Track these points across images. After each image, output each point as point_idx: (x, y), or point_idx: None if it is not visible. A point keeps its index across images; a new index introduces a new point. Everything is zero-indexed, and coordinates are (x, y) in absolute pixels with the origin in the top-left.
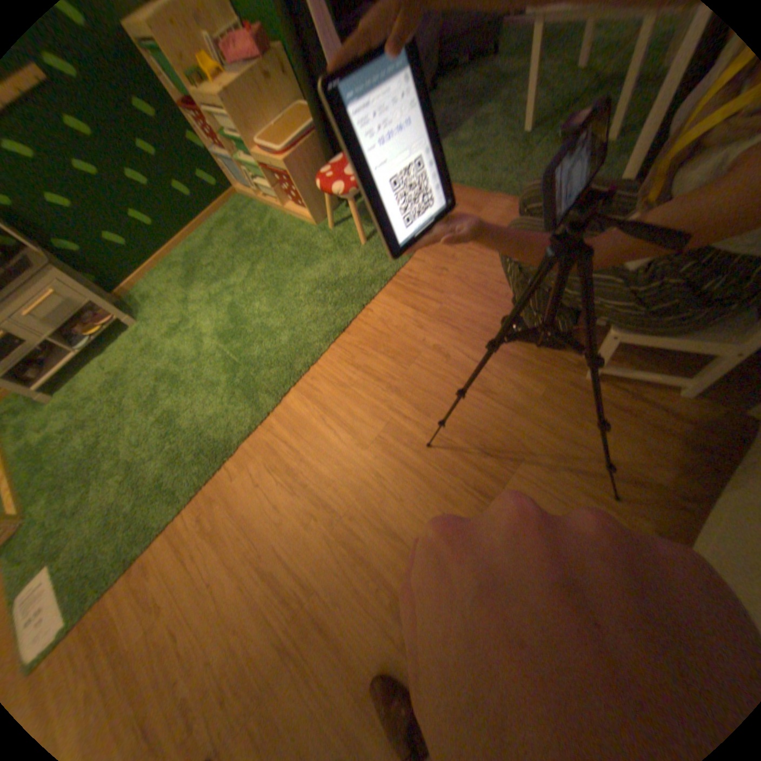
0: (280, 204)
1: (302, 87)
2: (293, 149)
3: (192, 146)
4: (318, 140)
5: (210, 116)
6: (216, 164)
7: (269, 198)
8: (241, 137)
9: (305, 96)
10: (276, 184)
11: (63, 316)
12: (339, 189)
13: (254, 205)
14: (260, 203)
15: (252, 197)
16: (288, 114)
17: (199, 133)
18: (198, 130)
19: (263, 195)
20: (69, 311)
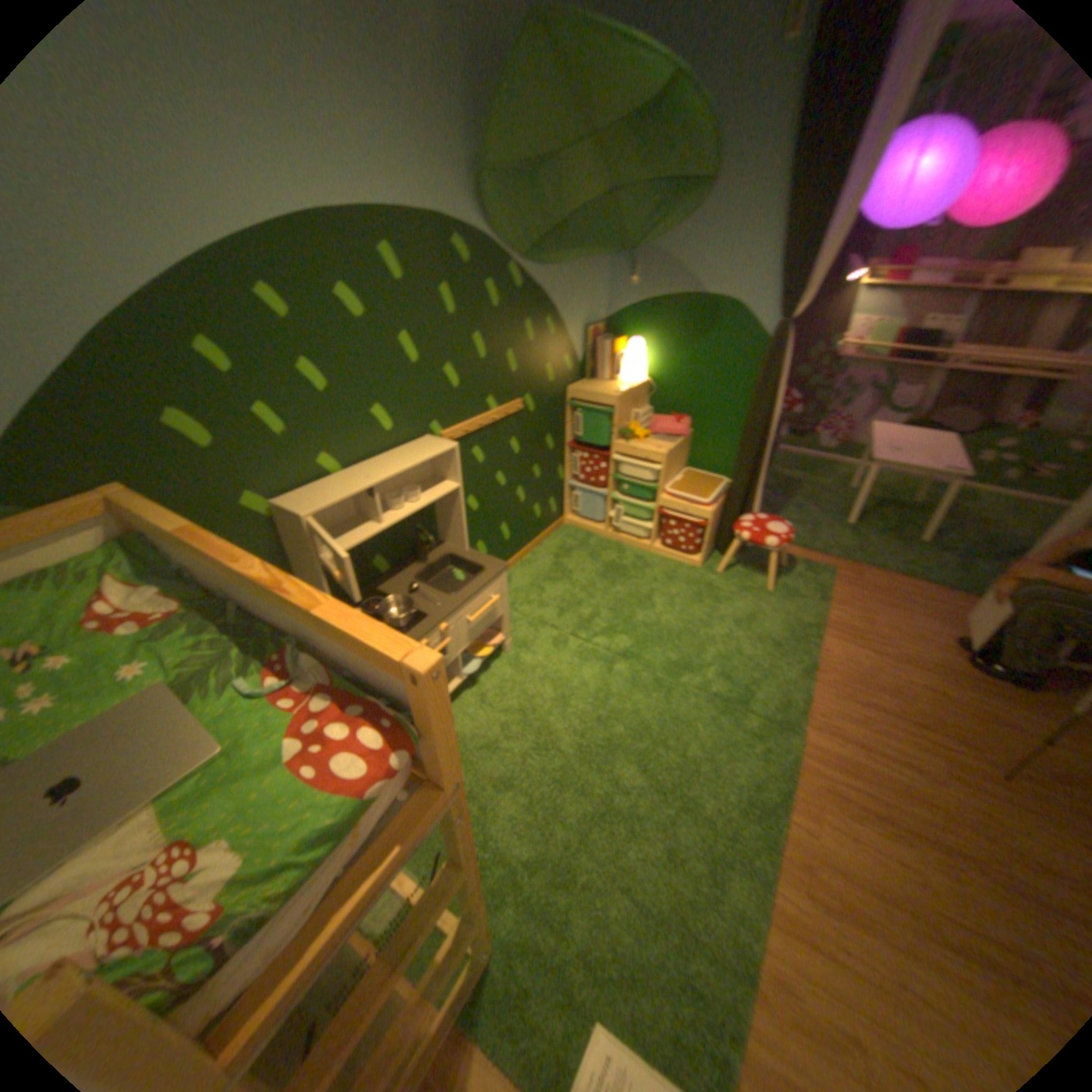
0: (644, 544)
1: (687, 461)
2: (715, 506)
3: (556, 480)
4: (724, 502)
5: (612, 465)
6: (561, 498)
7: (624, 537)
8: (658, 487)
9: (685, 467)
10: (665, 528)
11: (481, 629)
12: (773, 543)
13: (598, 541)
14: (606, 539)
15: (592, 533)
16: (687, 478)
17: (571, 472)
18: (566, 469)
19: (614, 534)
20: (486, 625)
